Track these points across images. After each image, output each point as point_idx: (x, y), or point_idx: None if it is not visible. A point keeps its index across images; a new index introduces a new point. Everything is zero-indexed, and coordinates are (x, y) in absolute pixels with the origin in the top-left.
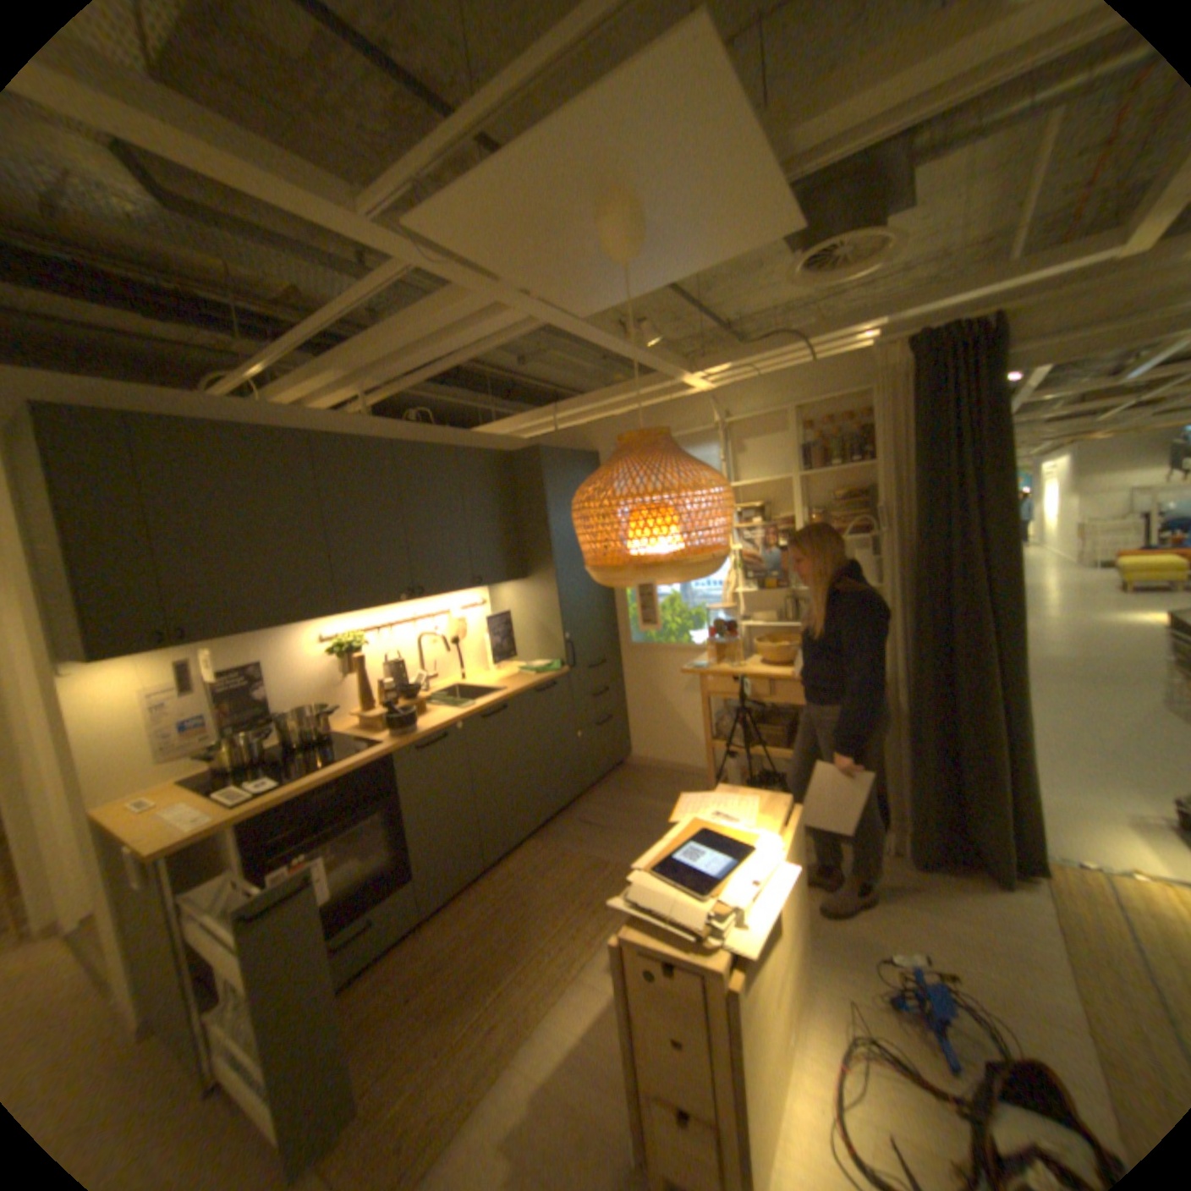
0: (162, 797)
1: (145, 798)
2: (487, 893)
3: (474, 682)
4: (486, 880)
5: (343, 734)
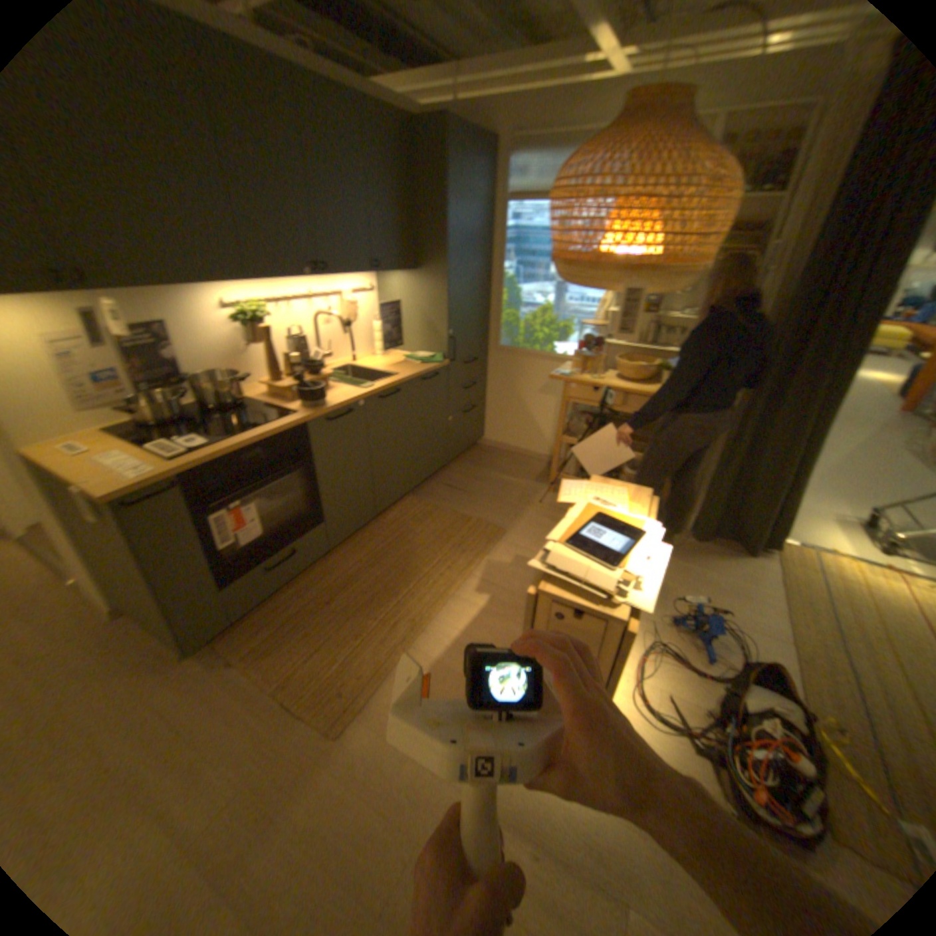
0: (92, 440)
1: (75, 440)
2: (378, 531)
3: (365, 364)
4: (376, 521)
5: (255, 399)
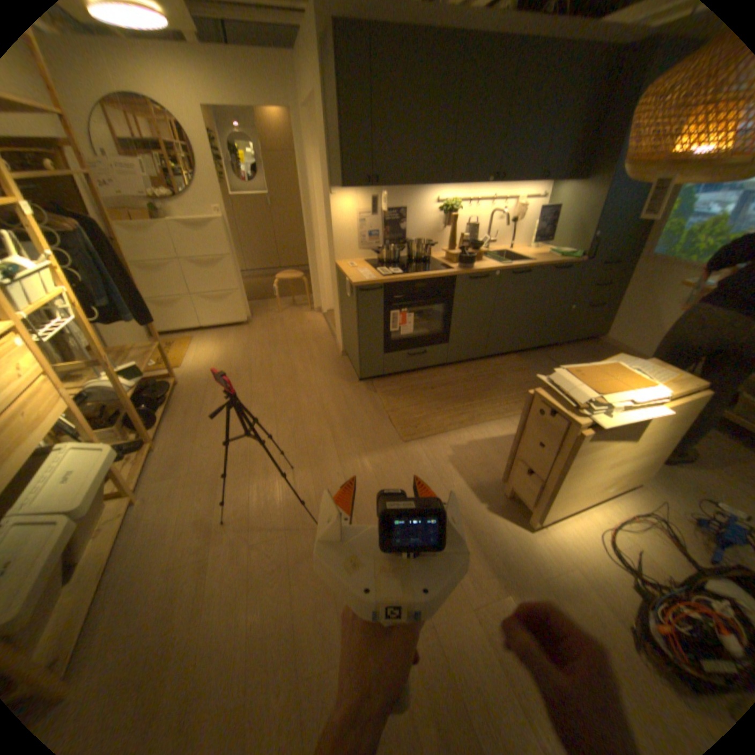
0: (358, 264)
1: (352, 263)
2: (481, 366)
3: (516, 251)
4: (482, 361)
5: (435, 259)
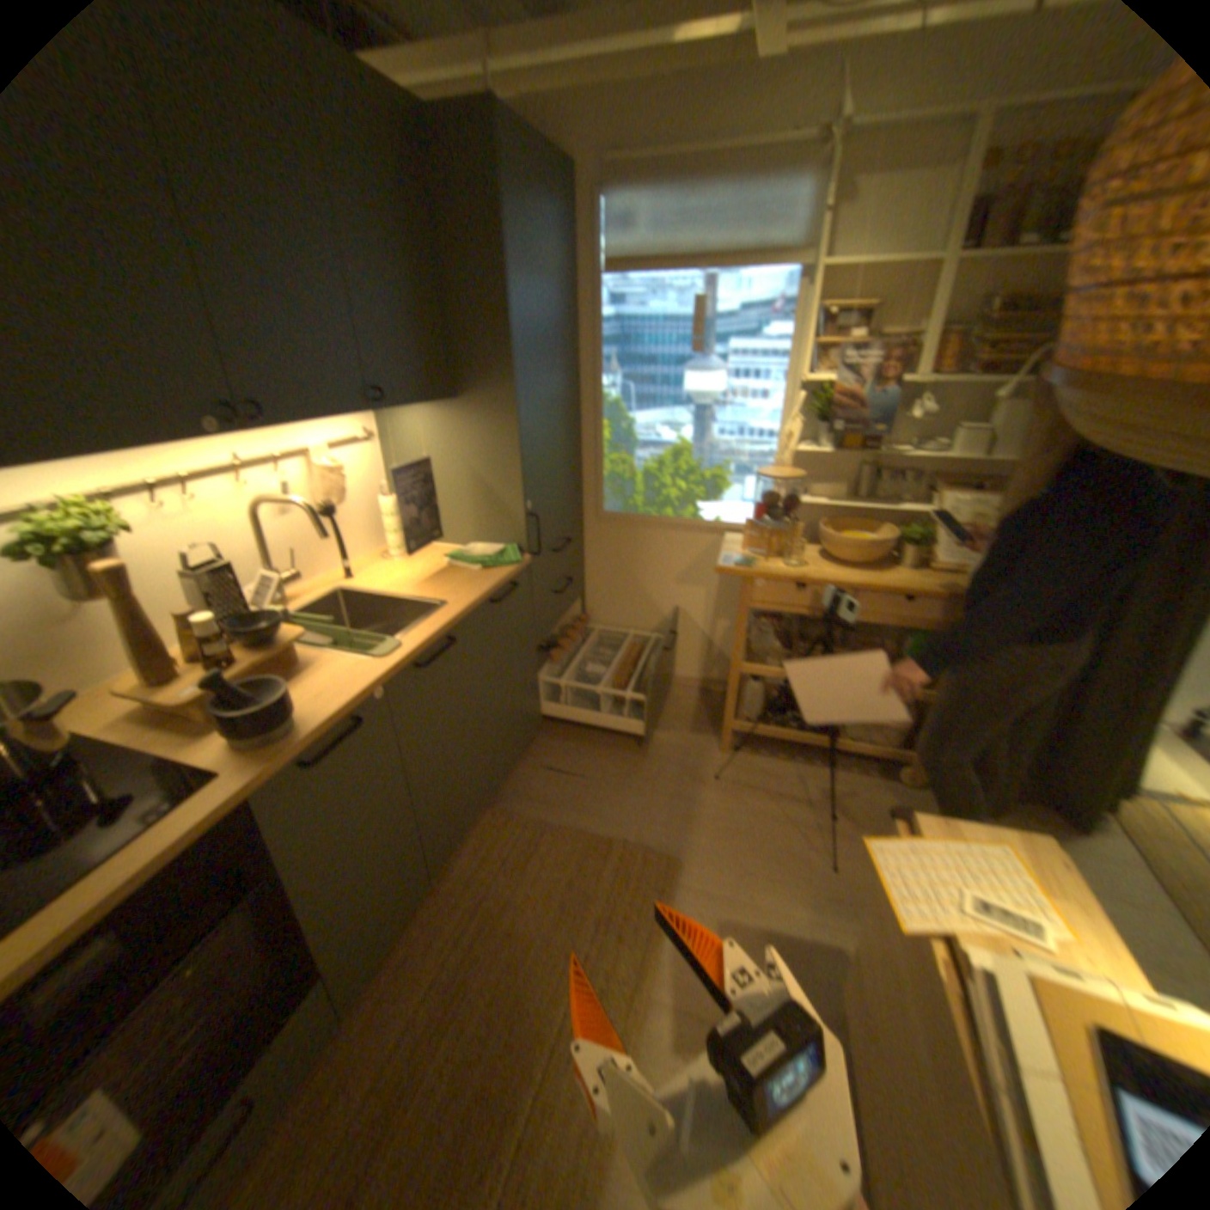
0: None
1: None
2: (439, 918)
3: (373, 582)
4: (430, 892)
5: (104, 736)
